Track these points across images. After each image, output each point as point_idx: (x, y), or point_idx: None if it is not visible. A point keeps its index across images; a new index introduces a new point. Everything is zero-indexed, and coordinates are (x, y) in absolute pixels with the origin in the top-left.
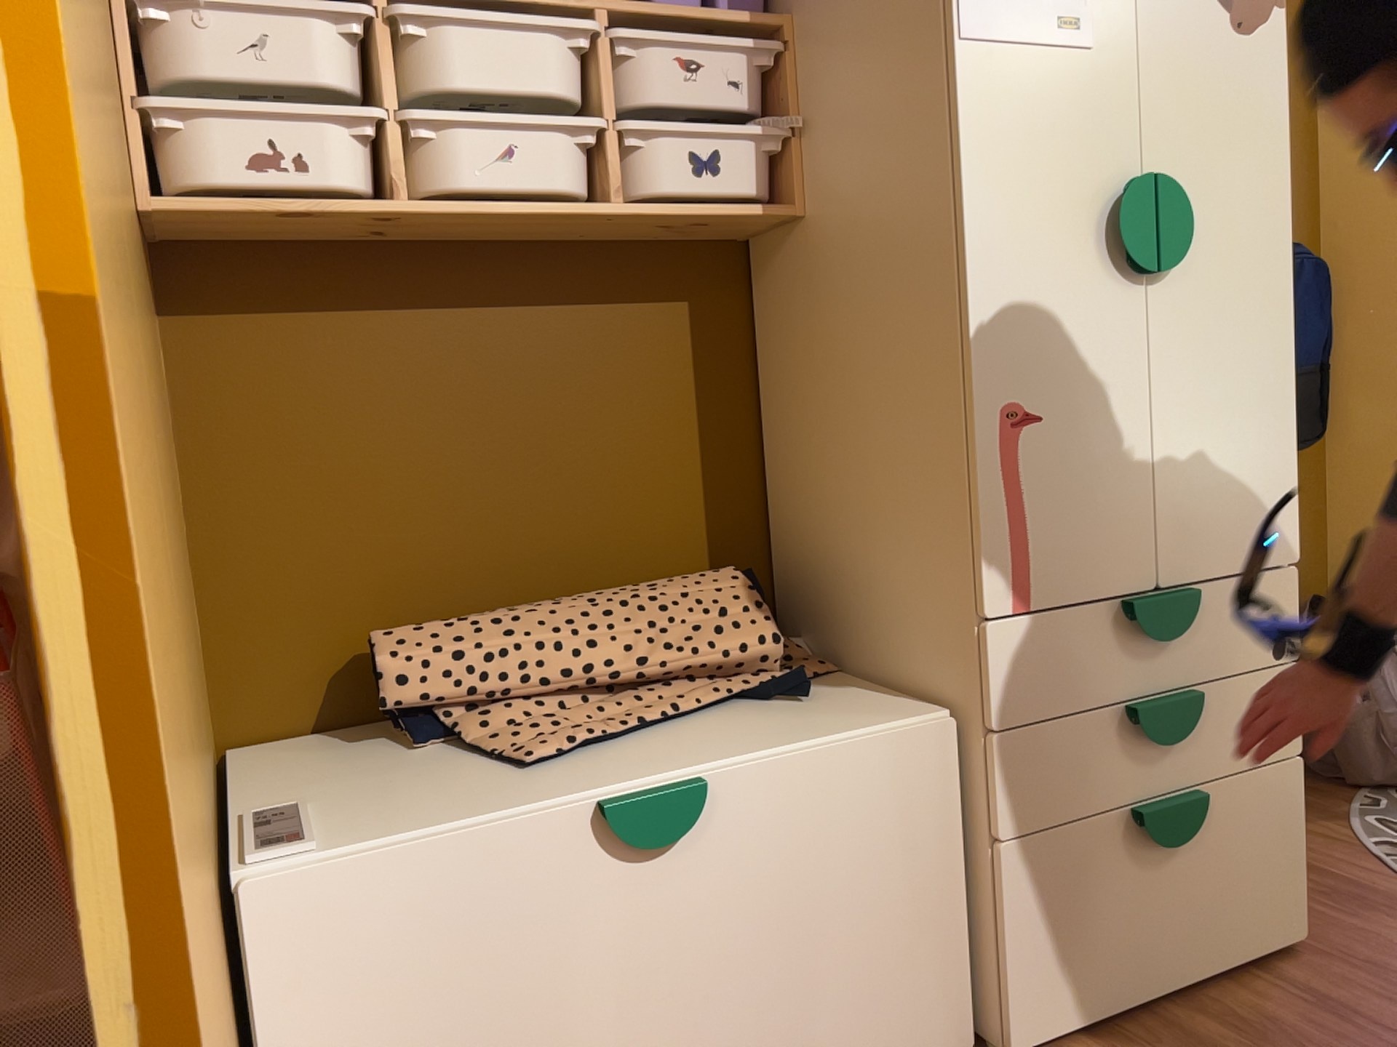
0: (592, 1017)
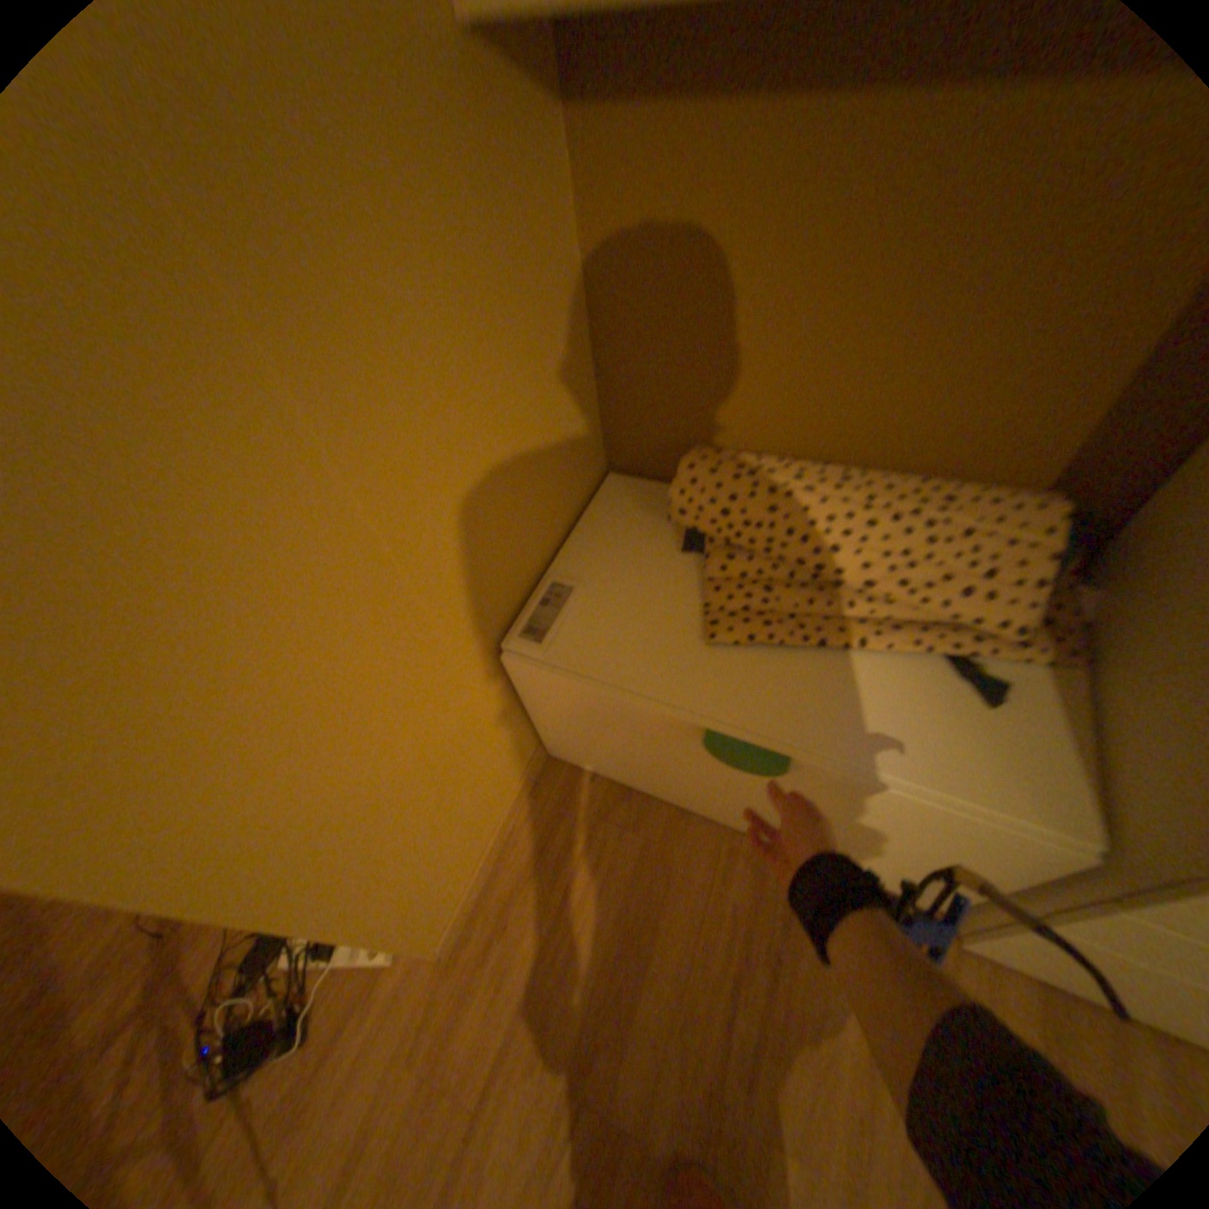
0: (683, 773)
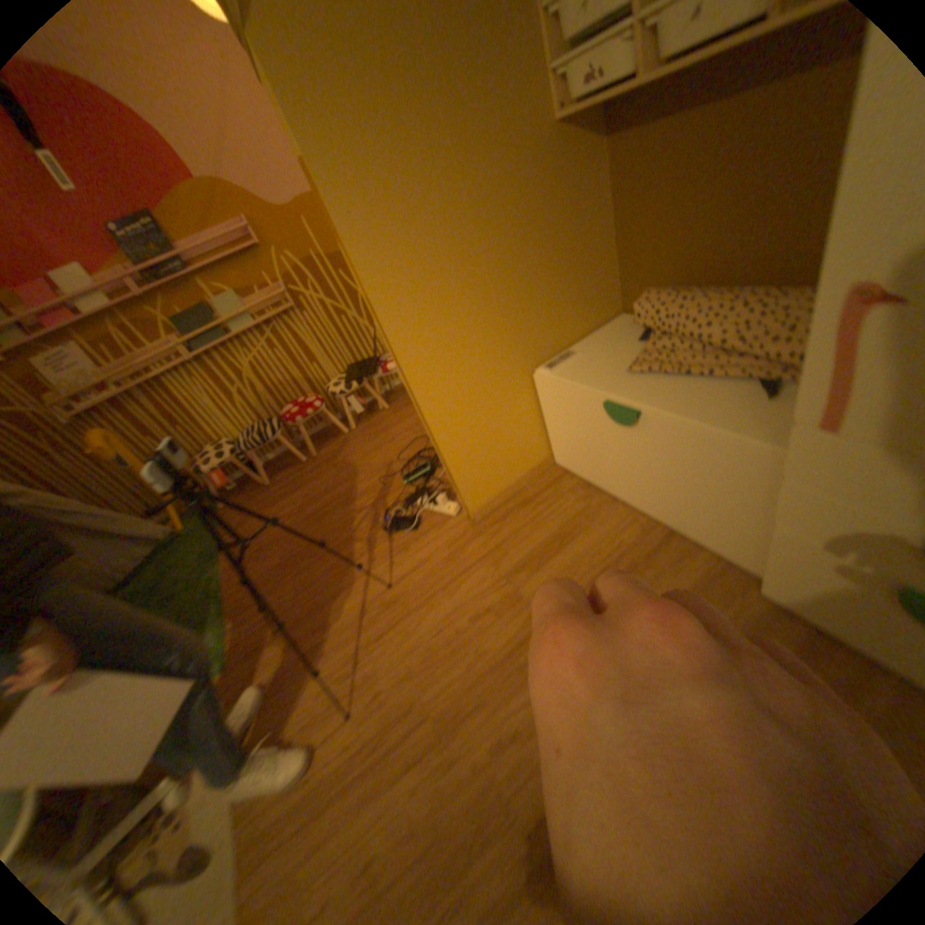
0: (608, 452)
